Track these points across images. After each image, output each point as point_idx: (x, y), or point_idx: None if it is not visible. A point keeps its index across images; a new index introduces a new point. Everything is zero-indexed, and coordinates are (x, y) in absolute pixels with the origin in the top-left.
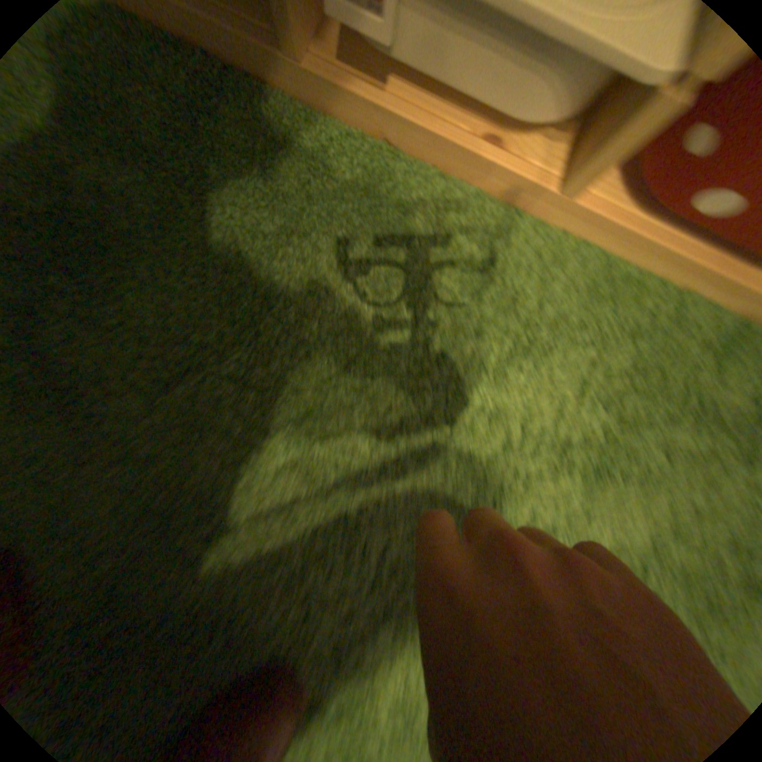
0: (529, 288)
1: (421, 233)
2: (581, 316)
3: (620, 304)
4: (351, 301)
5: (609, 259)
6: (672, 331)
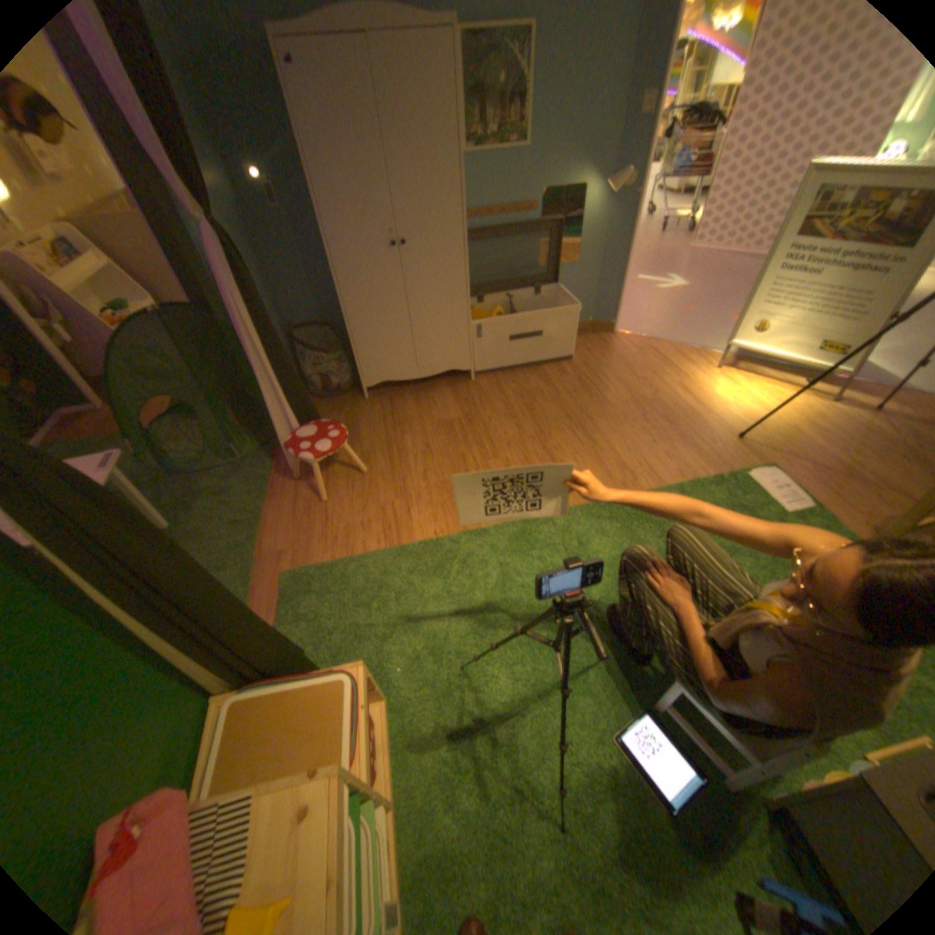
0: (417, 802)
1: (422, 863)
2: (415, 775)
3: (404, 764)
4: (460, 870)
5: (392, 780)
6: (402, 739)
